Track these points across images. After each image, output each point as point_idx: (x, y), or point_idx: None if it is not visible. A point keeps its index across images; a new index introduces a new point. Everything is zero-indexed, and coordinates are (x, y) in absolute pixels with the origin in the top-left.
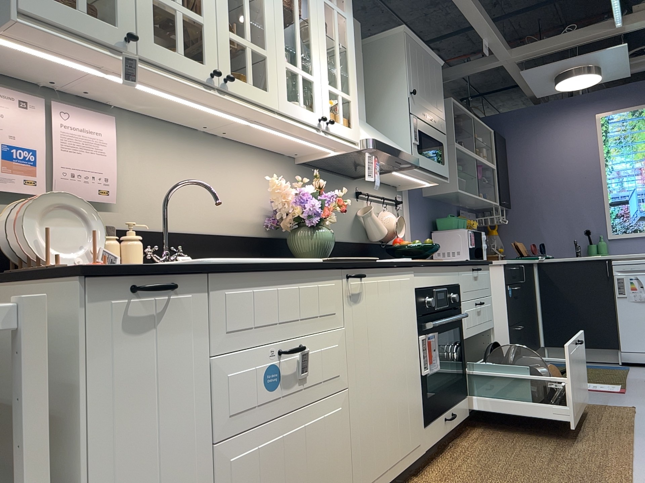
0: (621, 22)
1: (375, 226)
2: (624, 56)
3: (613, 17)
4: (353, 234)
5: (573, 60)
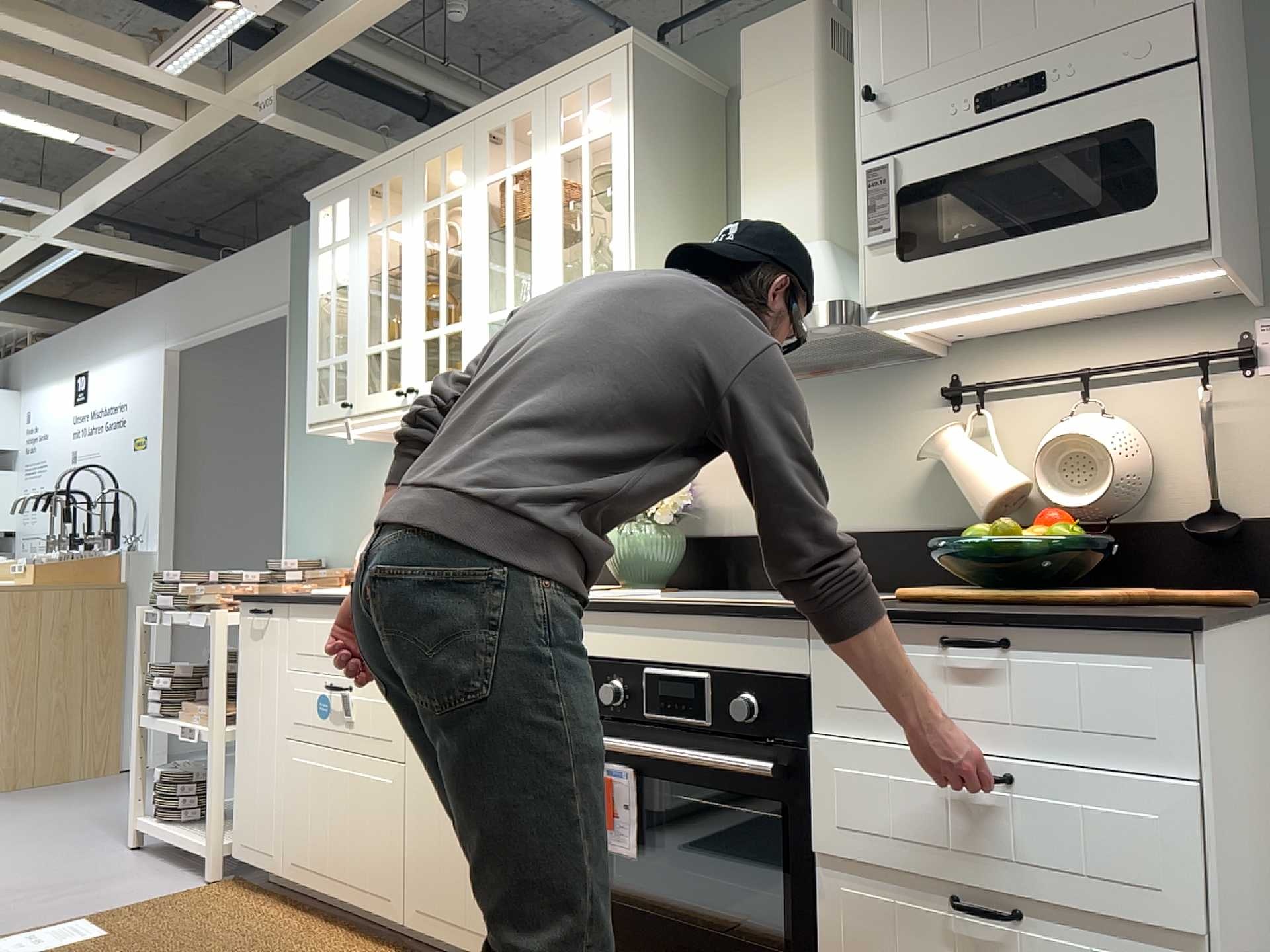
0: None
1: (960, 479)
2: None
3: None
4: (919, 506)
5: None
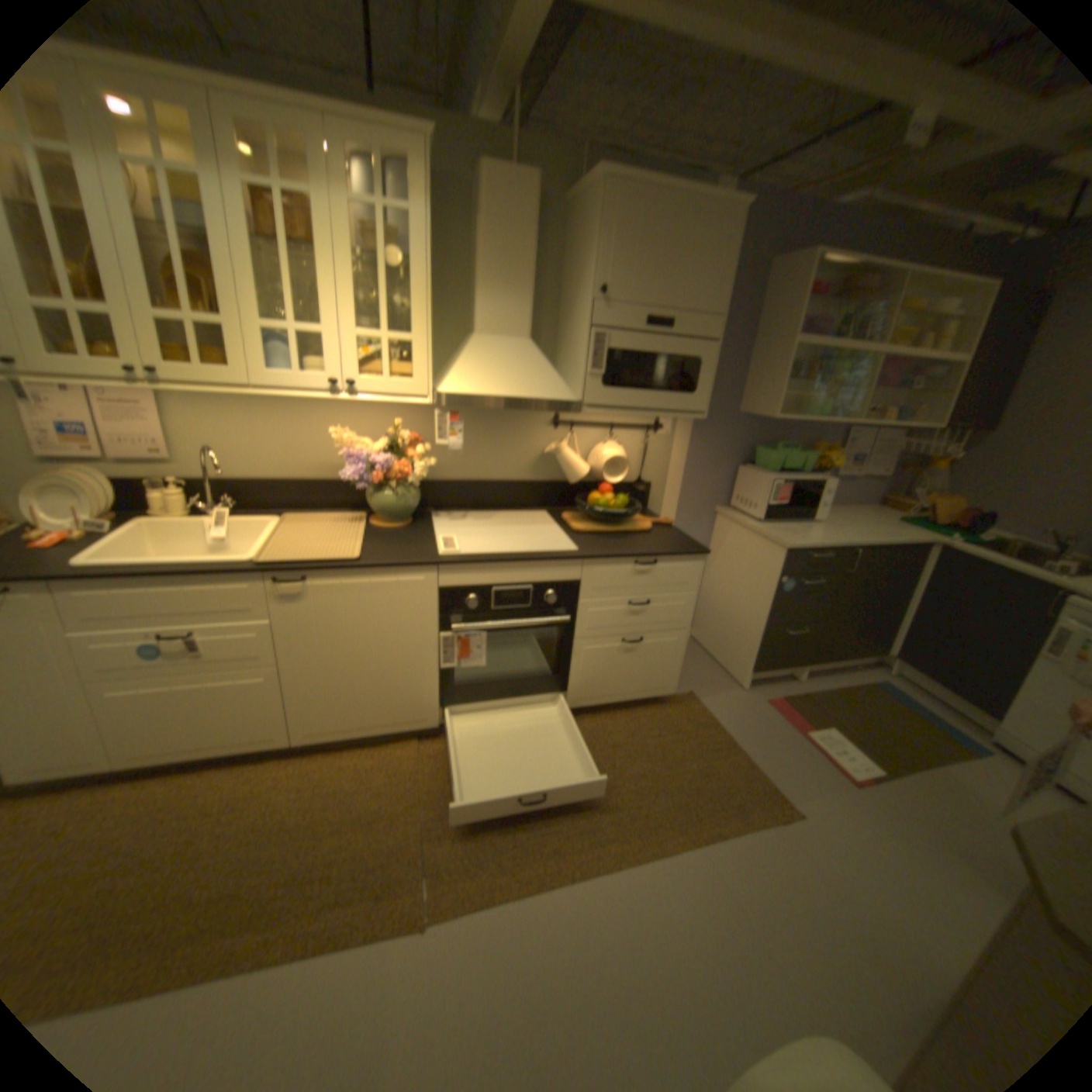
0: None
1: (564, 467)
2: None
3: None
4: (534, 473)
5: None
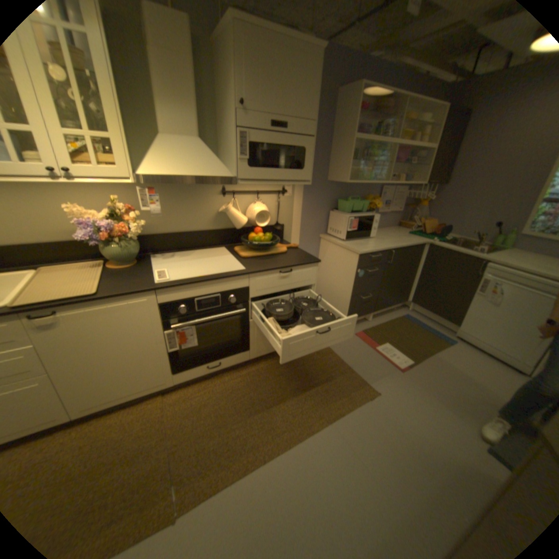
0: None
1: (232, 218)
2: None
3: None
4: (214, 223)
5: None
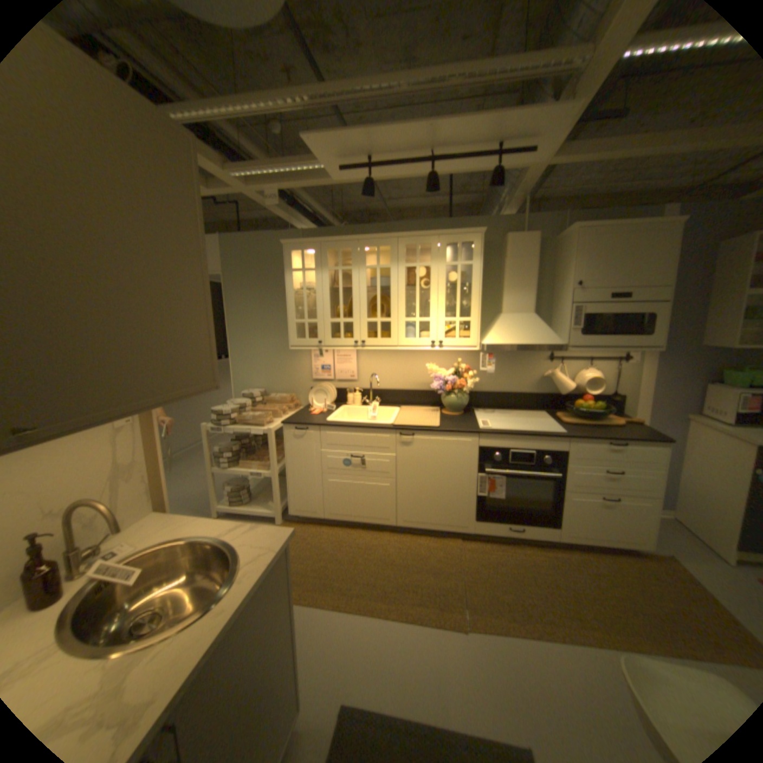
0: None
1: (558, 384)
2: None
3: None
4: (537, 387)
5: None
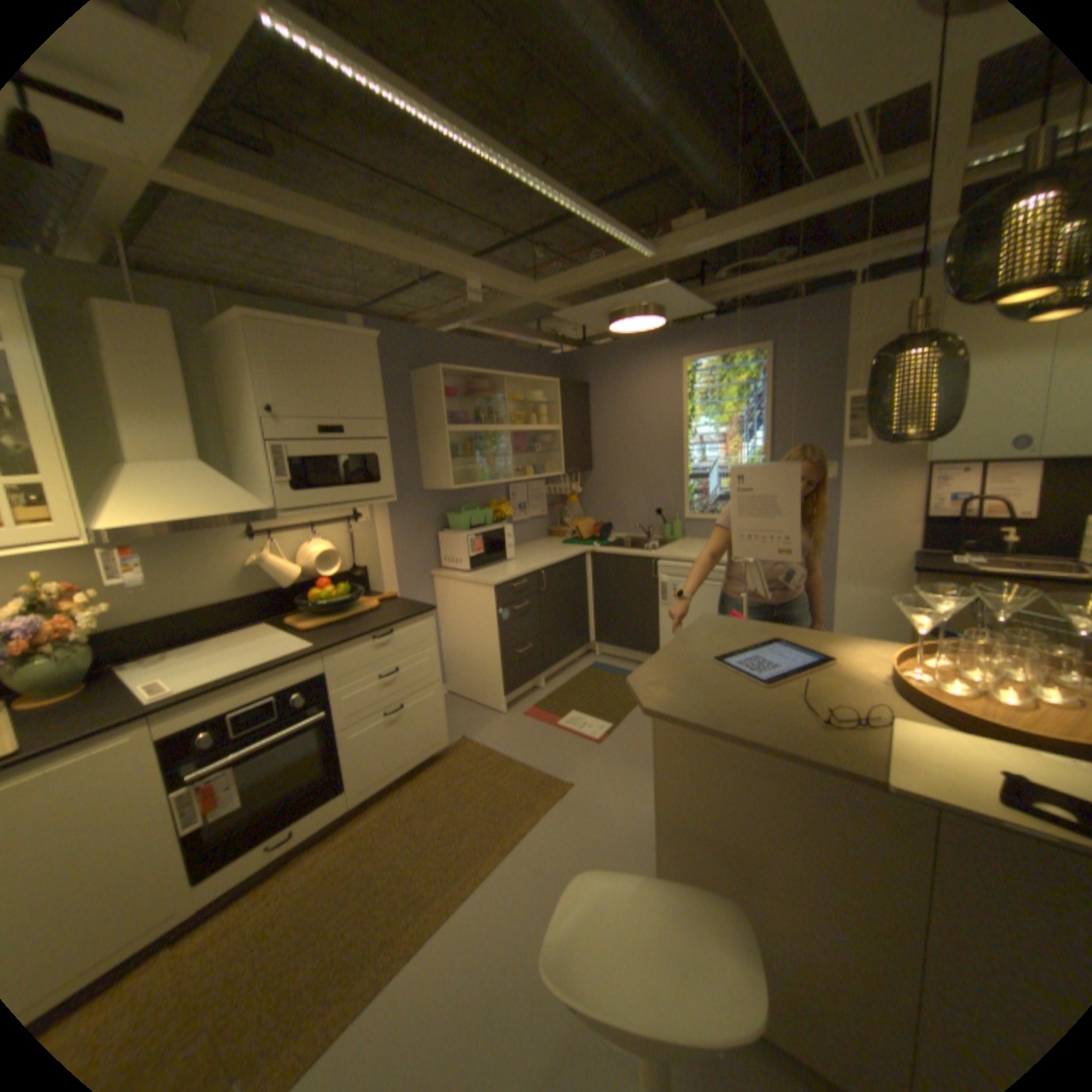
0: (650, 250)
1: (274, 572)
2: (680, 292)
3: (629, 246)
4: (239, 587)
5: (609, 300)
